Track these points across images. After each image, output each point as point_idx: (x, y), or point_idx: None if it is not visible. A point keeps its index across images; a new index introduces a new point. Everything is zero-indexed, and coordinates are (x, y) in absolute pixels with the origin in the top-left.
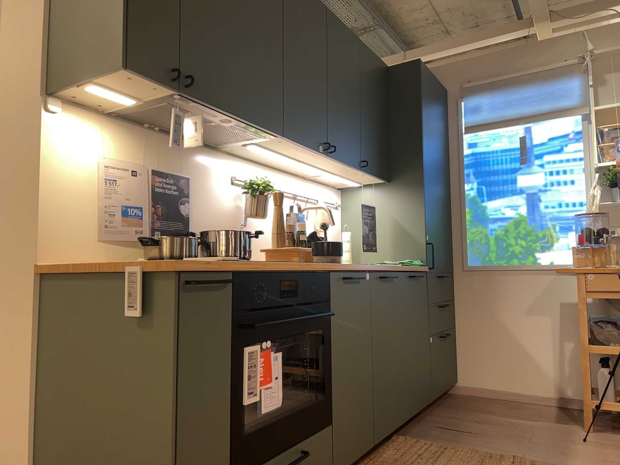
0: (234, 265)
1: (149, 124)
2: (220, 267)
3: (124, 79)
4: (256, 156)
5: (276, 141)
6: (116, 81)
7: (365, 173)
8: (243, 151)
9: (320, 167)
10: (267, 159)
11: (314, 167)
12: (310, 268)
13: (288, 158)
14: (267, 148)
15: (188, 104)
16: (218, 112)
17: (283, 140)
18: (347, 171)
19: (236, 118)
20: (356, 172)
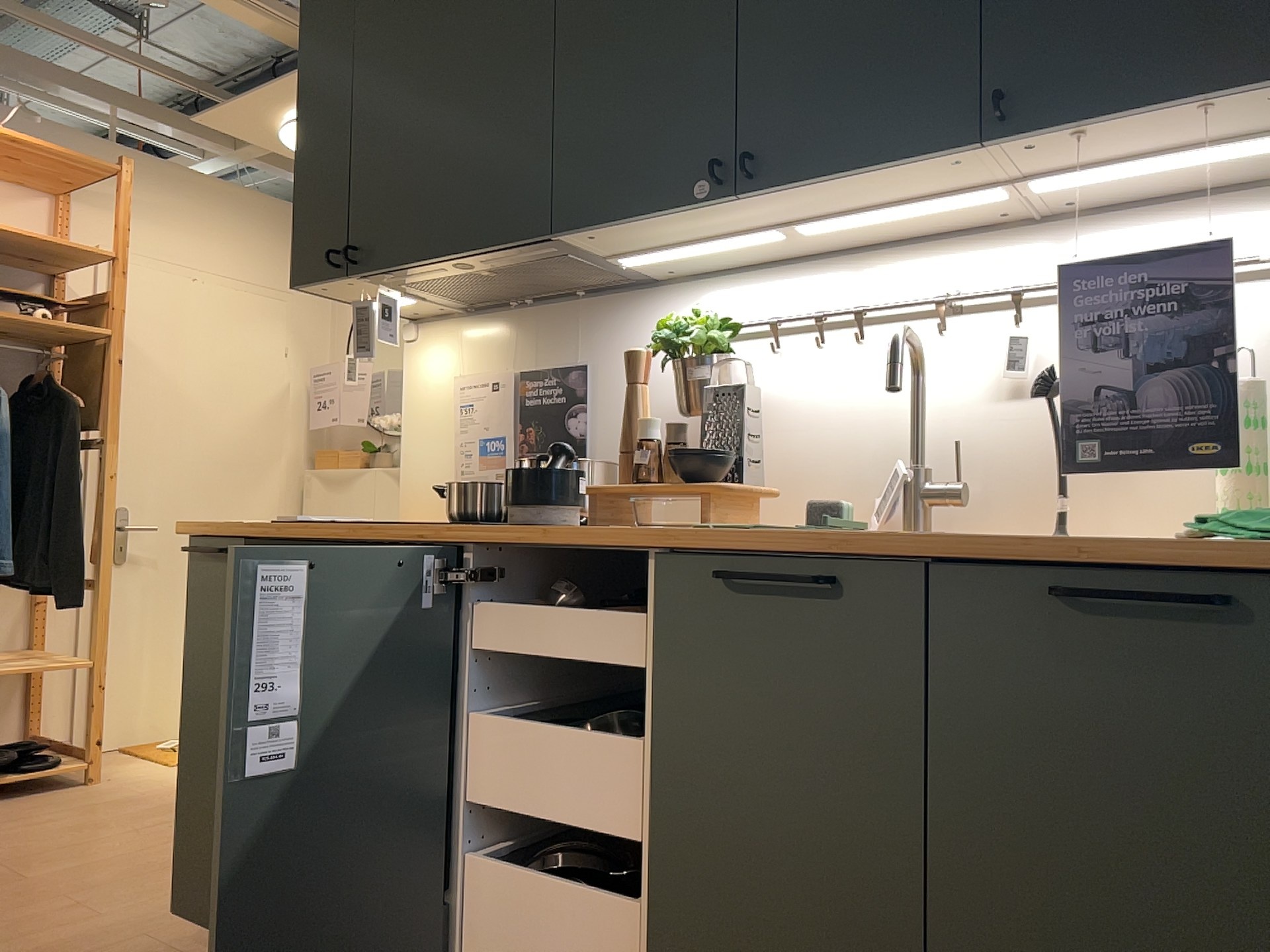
0: (237, 528)
1: (512, 301)
2: (224, 530)
3: (329, 292)
4: (743, 255)
5: (602, 239)
6: (341, 295)
7: (1065, 134)
8: (702, 262)
9: (894, 204)
10: (779, 249)
11: (872, 213)
12: (405, 534)
13: (742, 237)
14: (651, 250)
15: (395, 278)
16: (423, 266)
17: (595, 233)
18: (997, 166)
19: (452, 259)
20: (1040, 149)
